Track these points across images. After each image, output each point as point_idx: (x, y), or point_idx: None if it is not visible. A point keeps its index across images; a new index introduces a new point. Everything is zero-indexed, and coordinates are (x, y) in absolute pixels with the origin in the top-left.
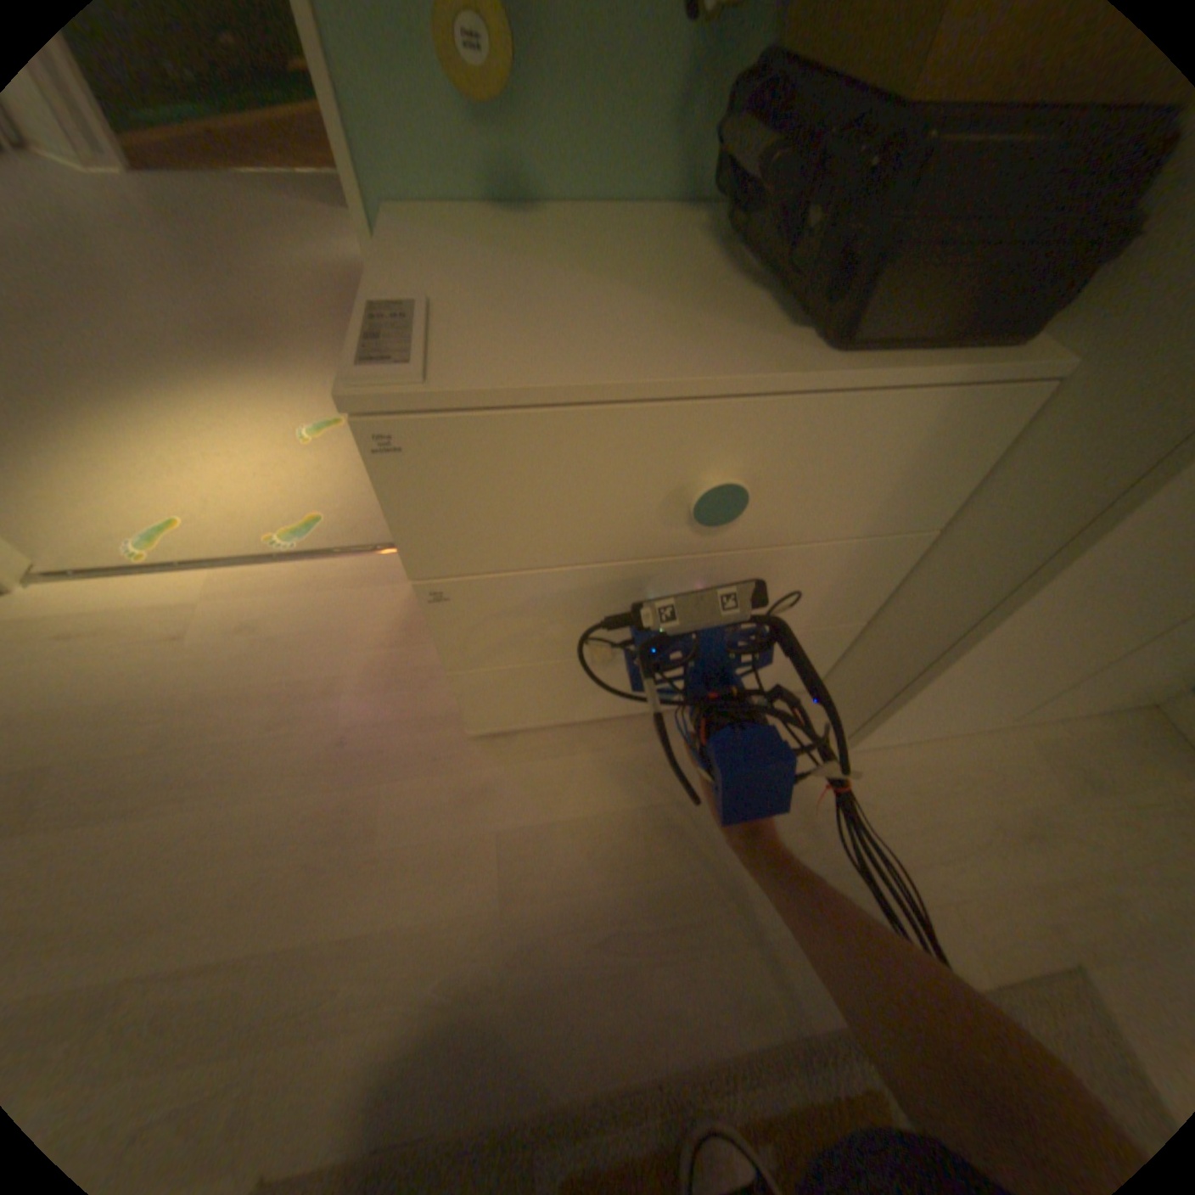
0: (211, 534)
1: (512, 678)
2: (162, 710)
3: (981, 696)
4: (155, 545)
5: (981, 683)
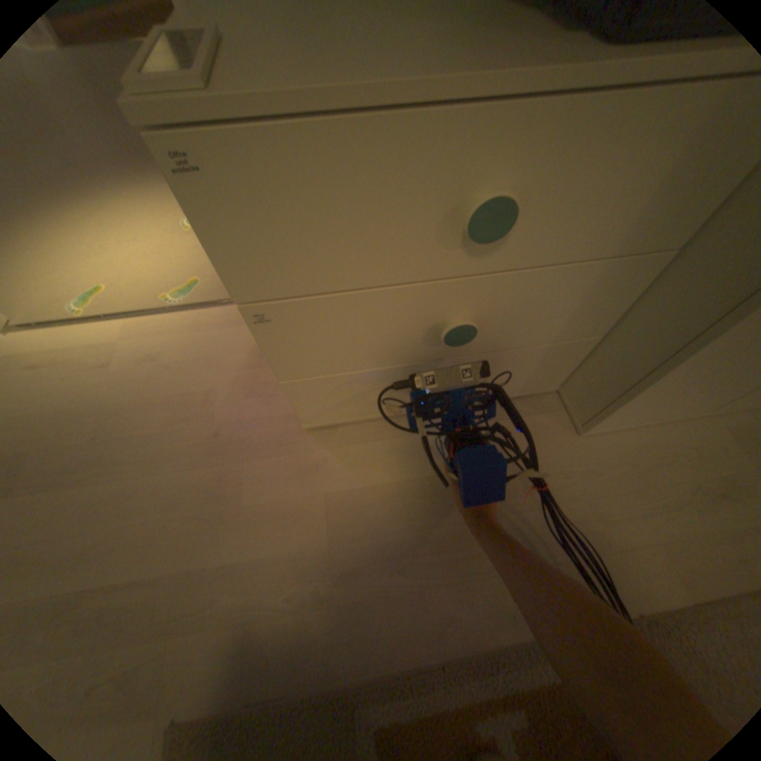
0: (124, 295)
1: (329, 385)
2: (96, 414)
3: (693, 392)
4: (88, 304)
5: (697, 381)
